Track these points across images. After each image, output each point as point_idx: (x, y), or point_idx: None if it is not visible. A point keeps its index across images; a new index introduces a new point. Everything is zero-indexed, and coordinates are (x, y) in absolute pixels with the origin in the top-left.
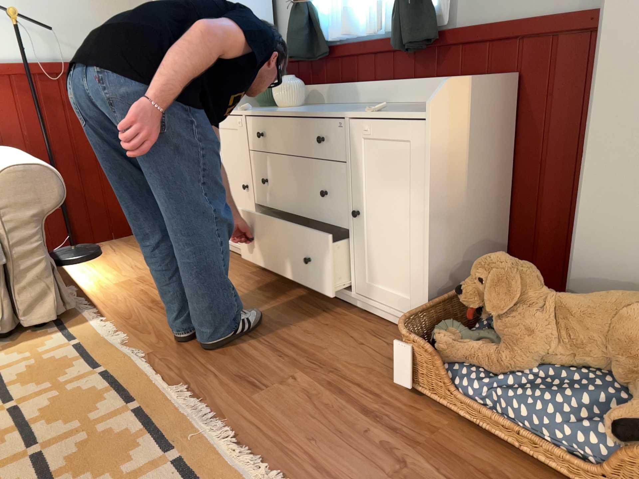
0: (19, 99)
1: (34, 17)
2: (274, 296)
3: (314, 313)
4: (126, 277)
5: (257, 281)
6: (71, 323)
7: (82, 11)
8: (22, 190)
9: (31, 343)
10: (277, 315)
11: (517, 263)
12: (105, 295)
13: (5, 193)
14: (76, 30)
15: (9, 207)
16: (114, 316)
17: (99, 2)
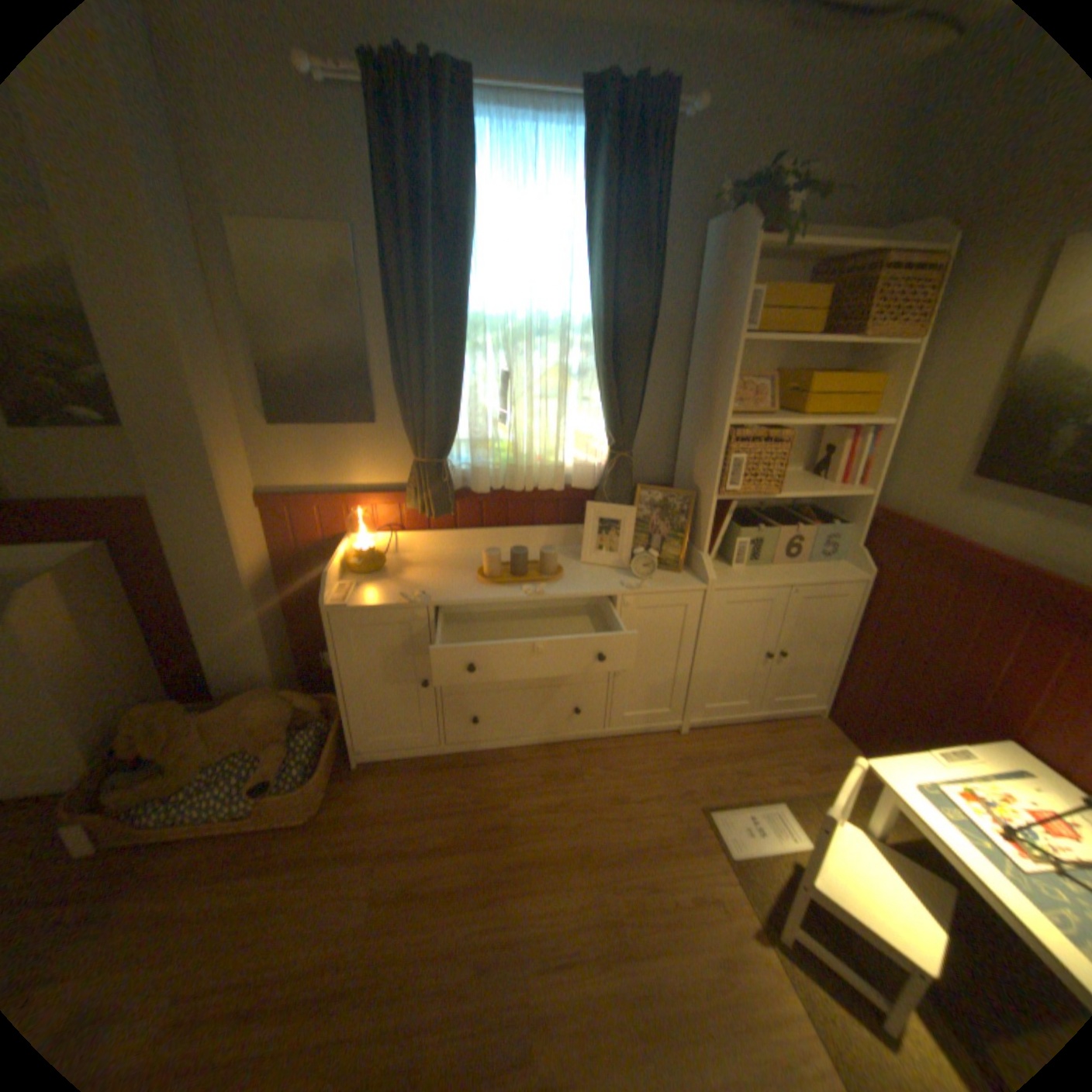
0: None
1: None
2: None
3: None
4: None
5: None
6: None
7: None
8: None
9: None
10: None
11: (158, 712)
12: None
13: None
14: None
15: None
16: None
17: None
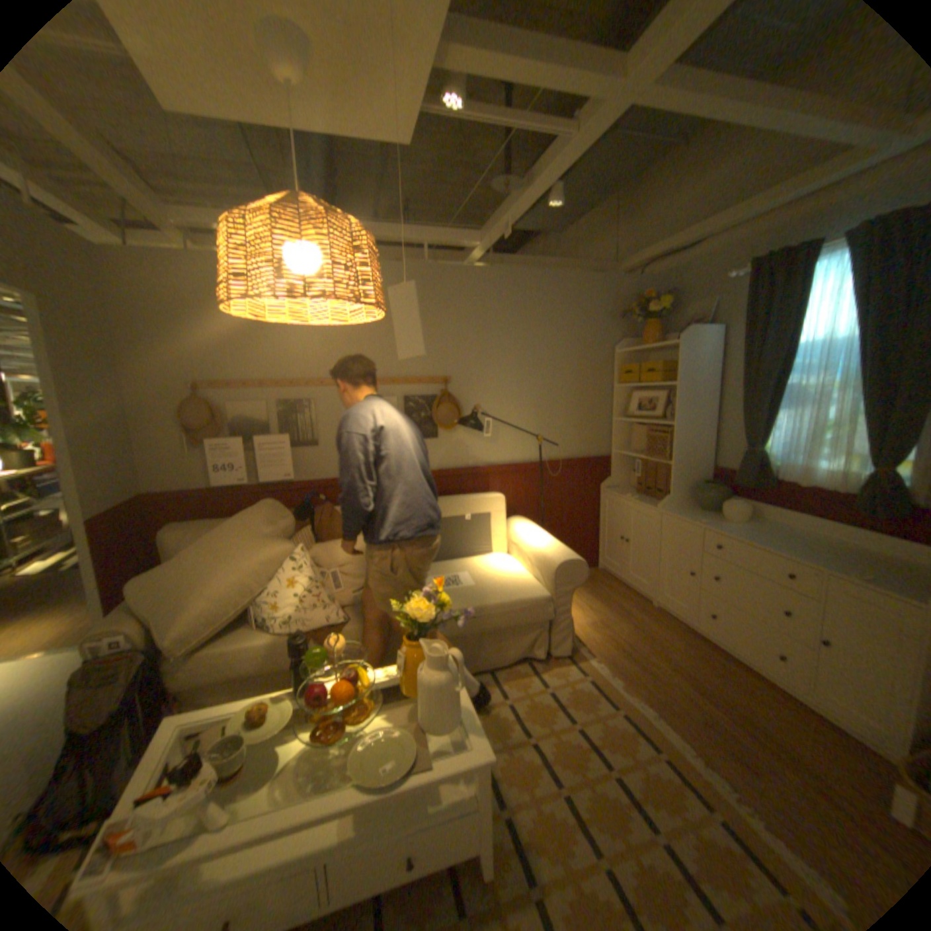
0: (525, 483)
1: (542, 432)
2: (724, 673)
3: (769, 705)
4: (590, 618)
5: (700, 651)
6: (576, 659)
7: (568, 426)
8: (567, 575)
9: (558, 671)
10: (736, 696)
11: None
12: (584, 635)
13: (559, 576)
14: (562, 439)
15: (559, 584)
16: (602, 660)
17: (579, 420)
